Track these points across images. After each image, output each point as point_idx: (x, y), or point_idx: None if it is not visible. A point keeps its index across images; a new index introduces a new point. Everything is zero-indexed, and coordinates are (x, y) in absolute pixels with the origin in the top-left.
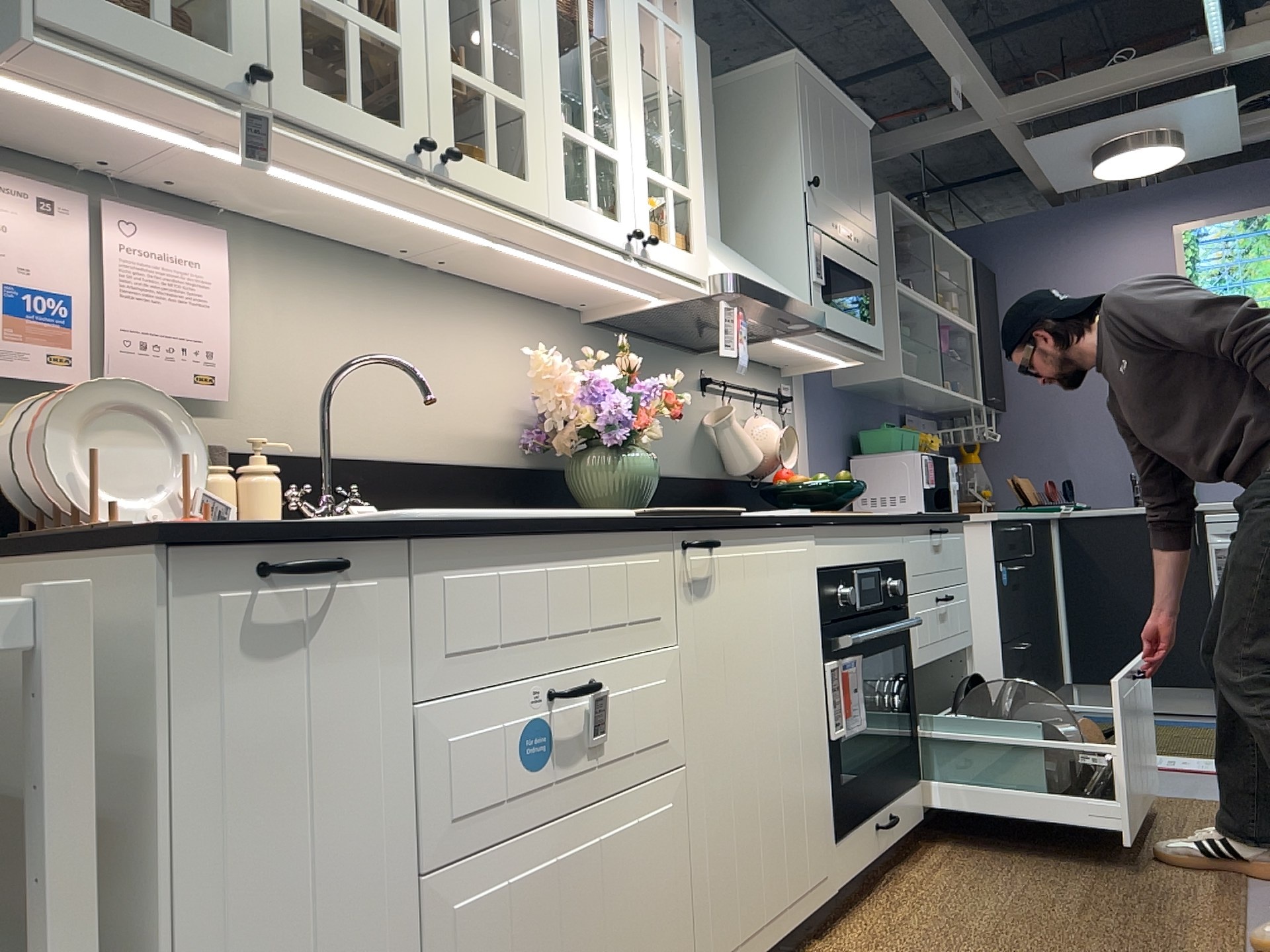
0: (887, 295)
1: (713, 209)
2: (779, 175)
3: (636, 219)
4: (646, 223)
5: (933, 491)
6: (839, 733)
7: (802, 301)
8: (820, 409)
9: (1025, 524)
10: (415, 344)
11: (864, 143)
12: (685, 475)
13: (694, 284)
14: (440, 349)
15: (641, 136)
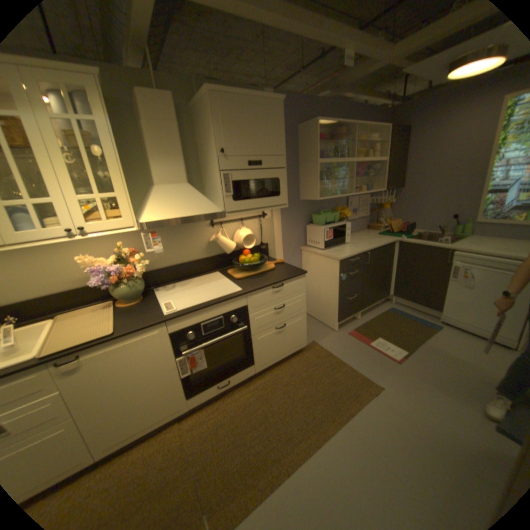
0: (315, 165)
1: (177, 171)
2: (211, 146)
3: (72, 221)
4: (80, 220)
5: (329, 241)
6: (185, 375)
7: (207, 211)
8: (288, 211)
9: (368, 252)
10: (42, 259)
11: (274, 109)
12: (200, 258)
13: (126, 229)
14: (55, 257)
15: (67, 183)
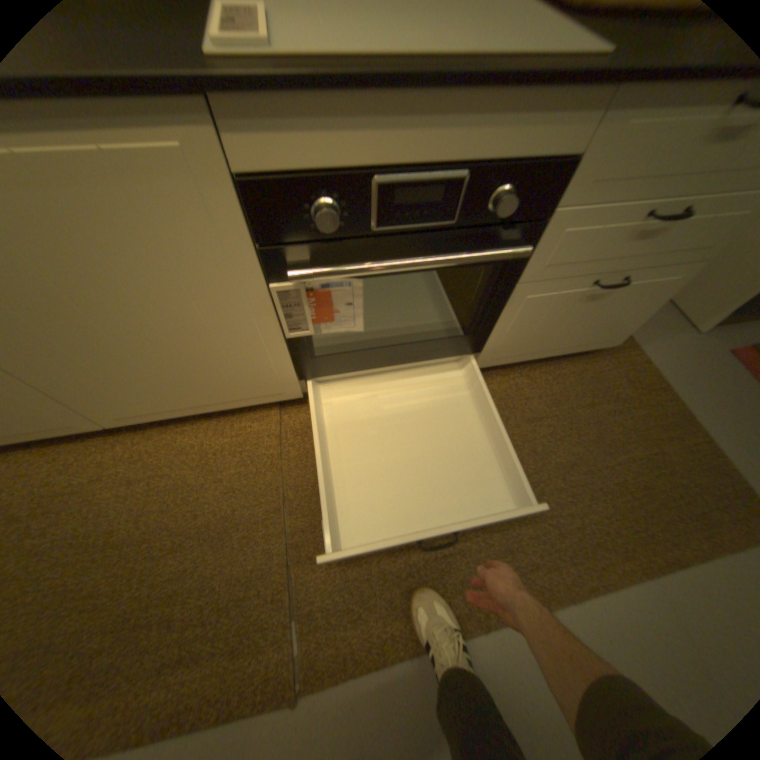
0: None
1: None
2: None
3: None
4: None
5: None
6: (300, 333)
7: None
8: None
9: None
10: None
11: None
12: None
13: None
14: None
15: None
